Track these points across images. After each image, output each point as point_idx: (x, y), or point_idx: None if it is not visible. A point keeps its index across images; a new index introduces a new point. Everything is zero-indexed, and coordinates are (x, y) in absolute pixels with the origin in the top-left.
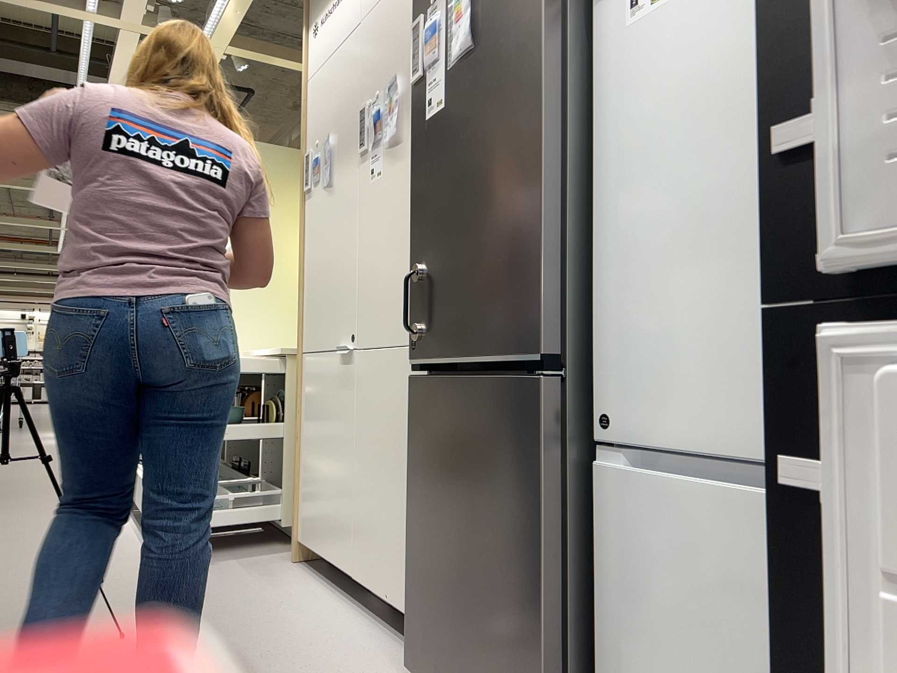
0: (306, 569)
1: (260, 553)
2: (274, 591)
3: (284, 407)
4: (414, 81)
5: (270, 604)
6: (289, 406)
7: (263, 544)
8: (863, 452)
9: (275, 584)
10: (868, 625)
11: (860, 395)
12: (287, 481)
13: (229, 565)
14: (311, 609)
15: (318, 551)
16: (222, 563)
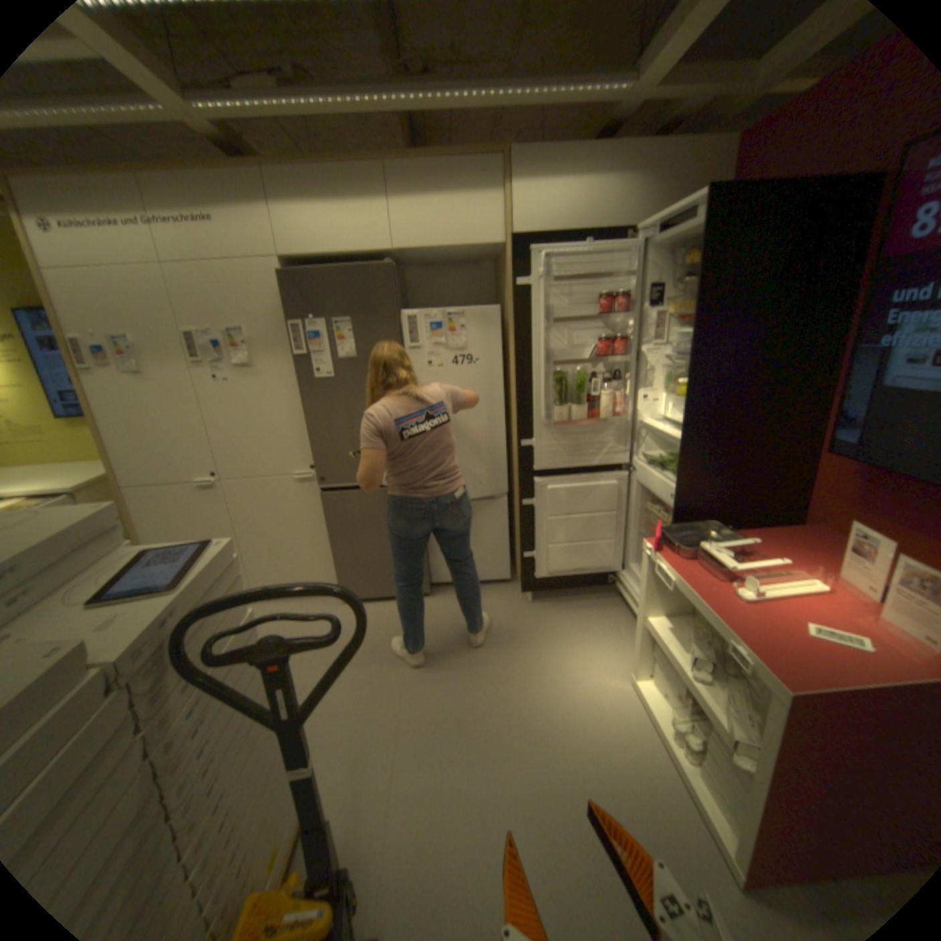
0: None
1: None
2: None
3: None
4: (298, 354)
5: None
6: None
7: None
8: (537, 497)
9: None
10: (537, 520)
11: (537, 488)
12: None
13: None
14: None
15: None
16: None
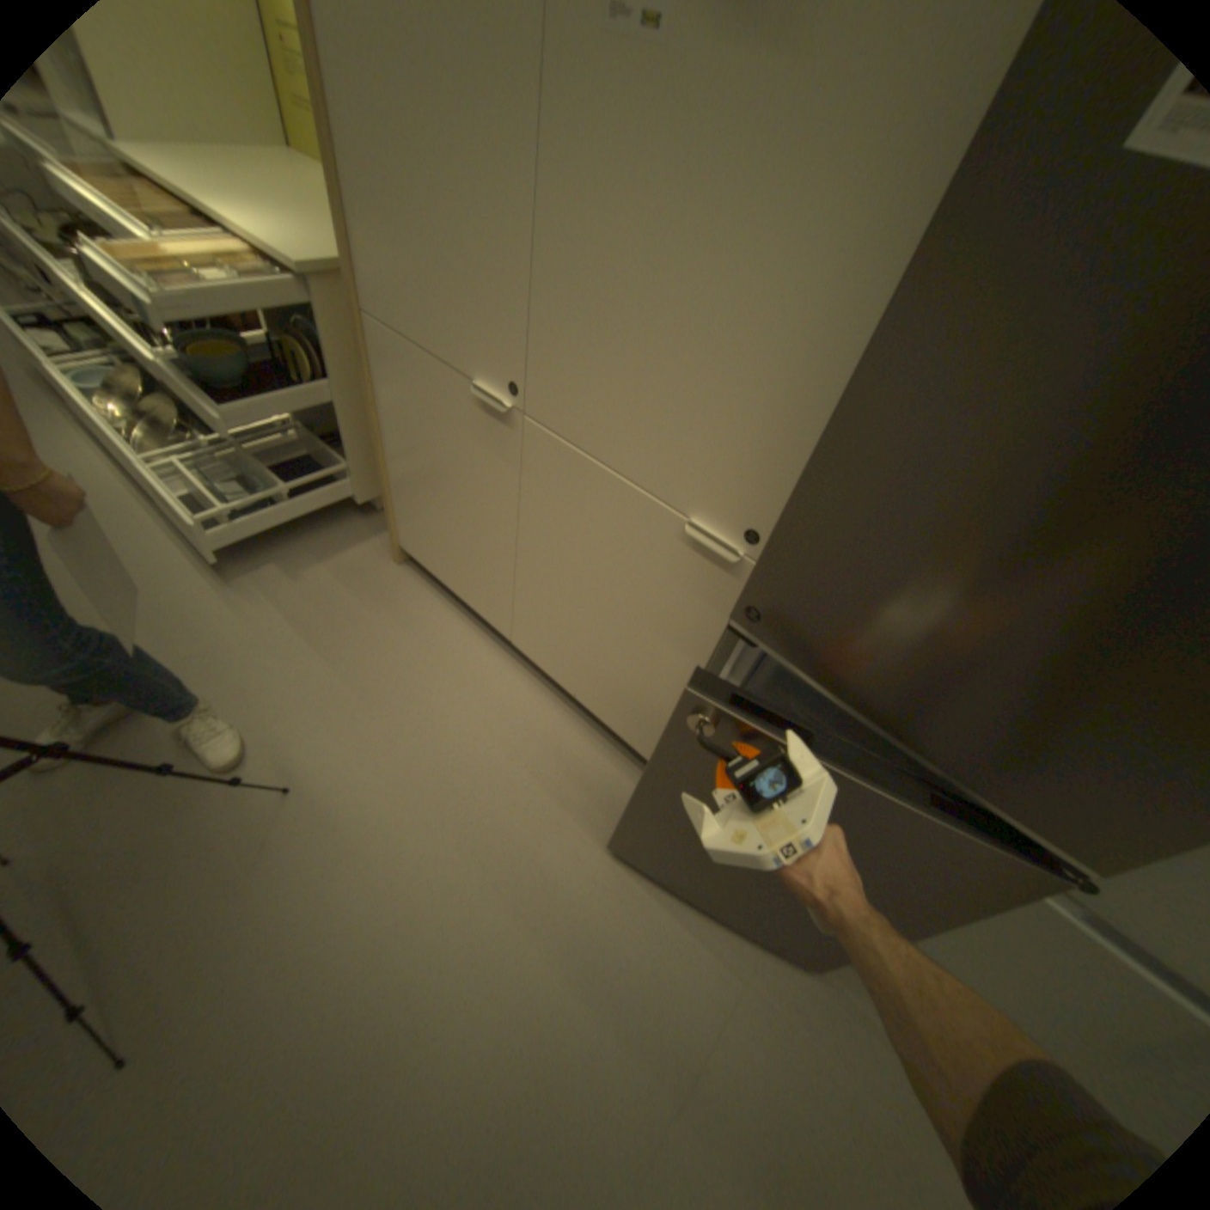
0: (421, 578)
1: (344, 541)
2: (409, 635)
3: (321, 349)
4: None
5: (421, 667)
6: (333, 357)
7: (337, 518)
8: None
9: (404, 620)
10: None
11: None
12: (354, 455)
13: (322, 578)
14: (471, 670)
15: (446, 580)
16: (309, 574)
